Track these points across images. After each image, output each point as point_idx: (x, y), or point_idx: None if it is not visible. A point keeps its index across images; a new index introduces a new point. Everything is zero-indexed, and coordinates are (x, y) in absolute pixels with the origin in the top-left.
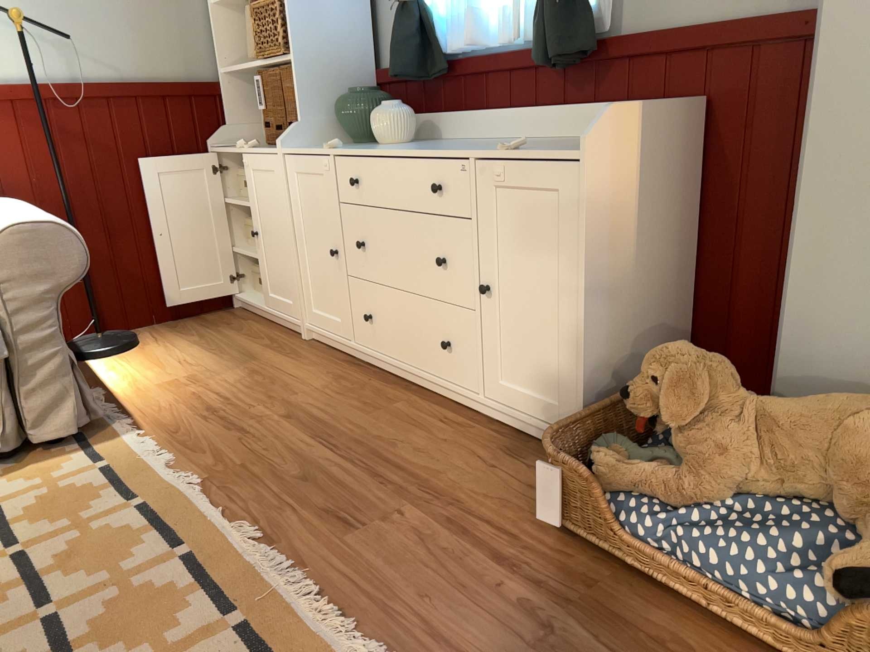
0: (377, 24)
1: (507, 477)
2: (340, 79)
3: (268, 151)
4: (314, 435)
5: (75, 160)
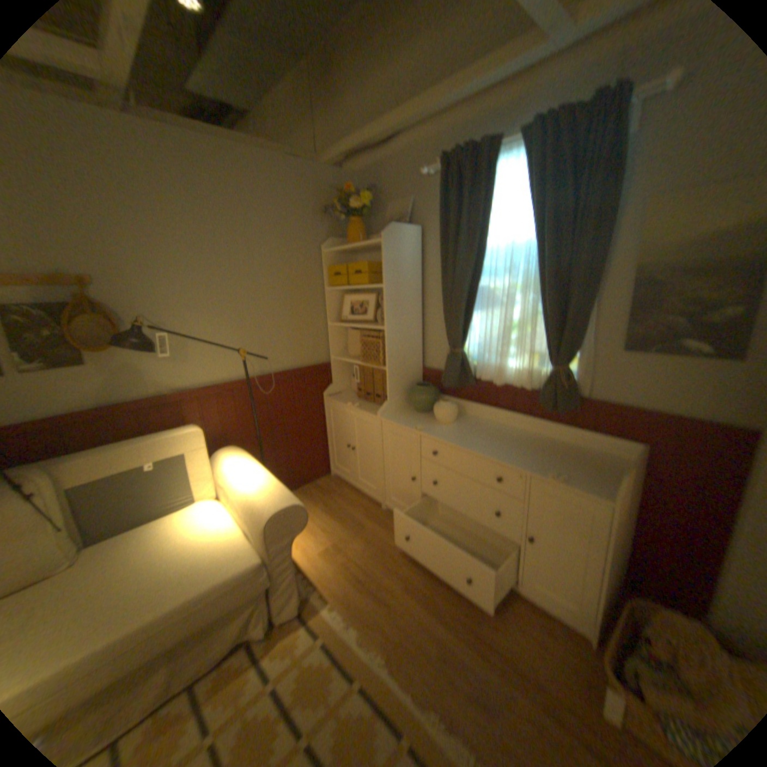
0: (425, 344)
1: (559, 660)
2: (408, 375)
3: (368, 411)
4: (430, 611)
5: (259, 413)
